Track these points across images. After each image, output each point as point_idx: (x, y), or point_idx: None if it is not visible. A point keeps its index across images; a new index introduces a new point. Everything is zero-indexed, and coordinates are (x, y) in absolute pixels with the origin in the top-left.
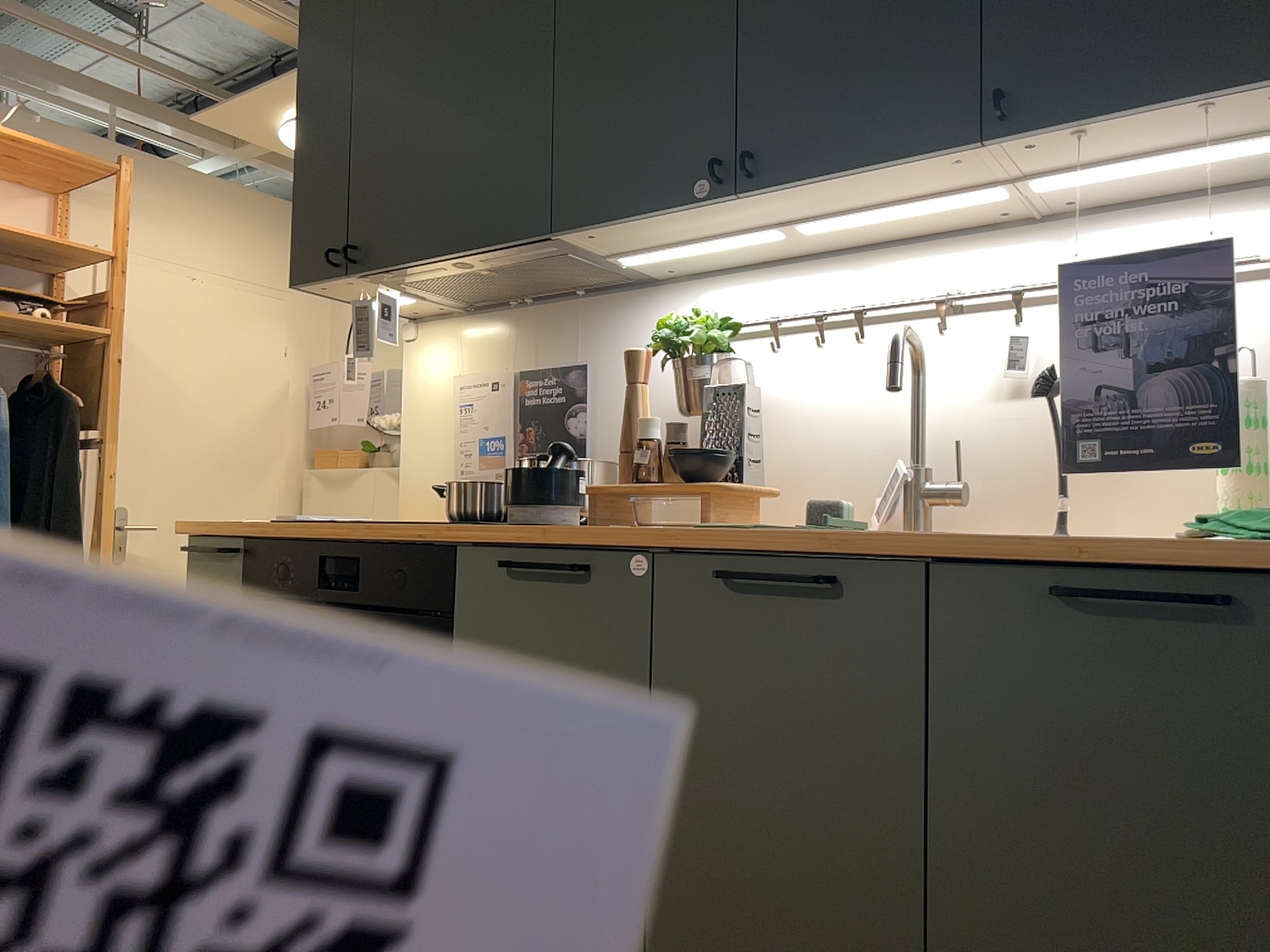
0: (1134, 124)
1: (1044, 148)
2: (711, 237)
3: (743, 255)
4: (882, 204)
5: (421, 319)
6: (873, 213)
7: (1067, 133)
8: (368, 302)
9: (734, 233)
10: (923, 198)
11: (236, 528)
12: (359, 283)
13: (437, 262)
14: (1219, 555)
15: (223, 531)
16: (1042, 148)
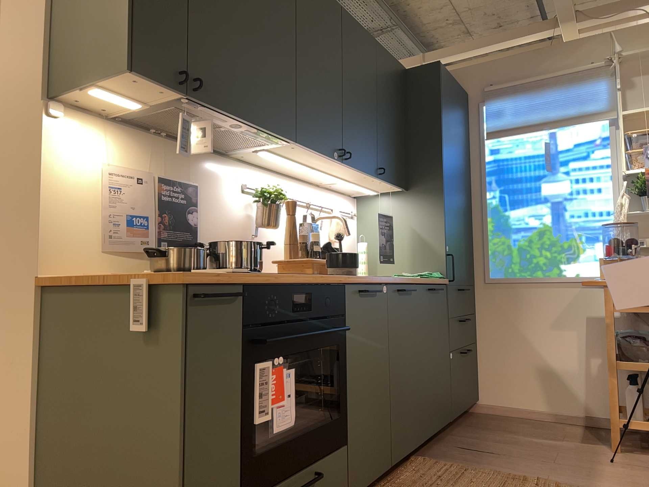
0: (385, 183)
1: (373, 180)
2: (297, 161)
3: (267, 162)
4: (333, 174)
5: (62, 103)
6: (329, 174)
7: (382, 181)
8: (189, 118)
9: (303, 163)
10: (339, 176)
11: (244, 278)
12: (164, 94)
13: (237, 120)
14: (436, 281)
15: (230, 280)
16: (373, 180)
